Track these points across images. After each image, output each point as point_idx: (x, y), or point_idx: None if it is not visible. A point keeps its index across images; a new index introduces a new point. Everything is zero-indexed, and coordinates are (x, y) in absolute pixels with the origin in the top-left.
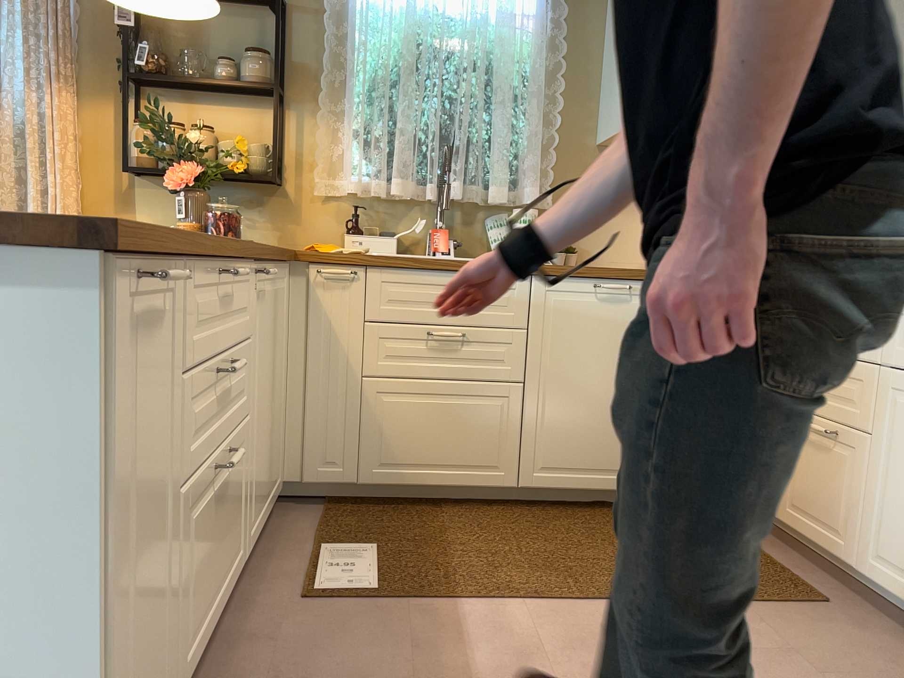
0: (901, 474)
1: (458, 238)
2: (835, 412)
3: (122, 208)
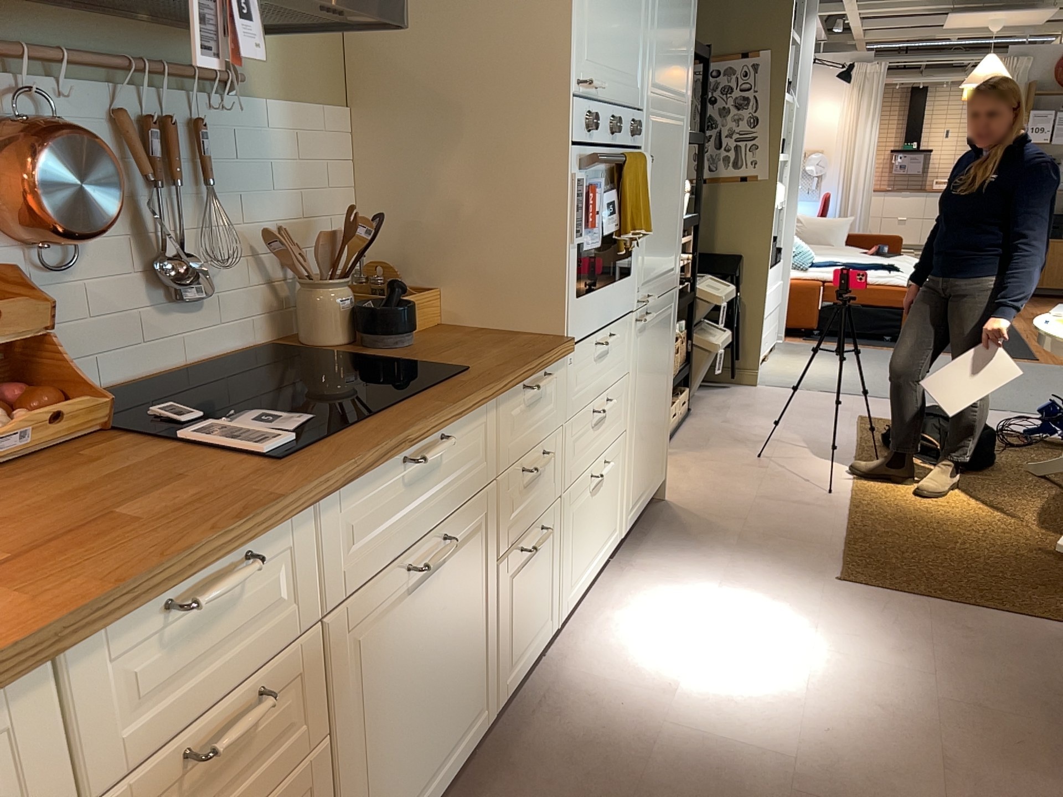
0: (374, 726)
1: None
2: (248, 796)
3: None
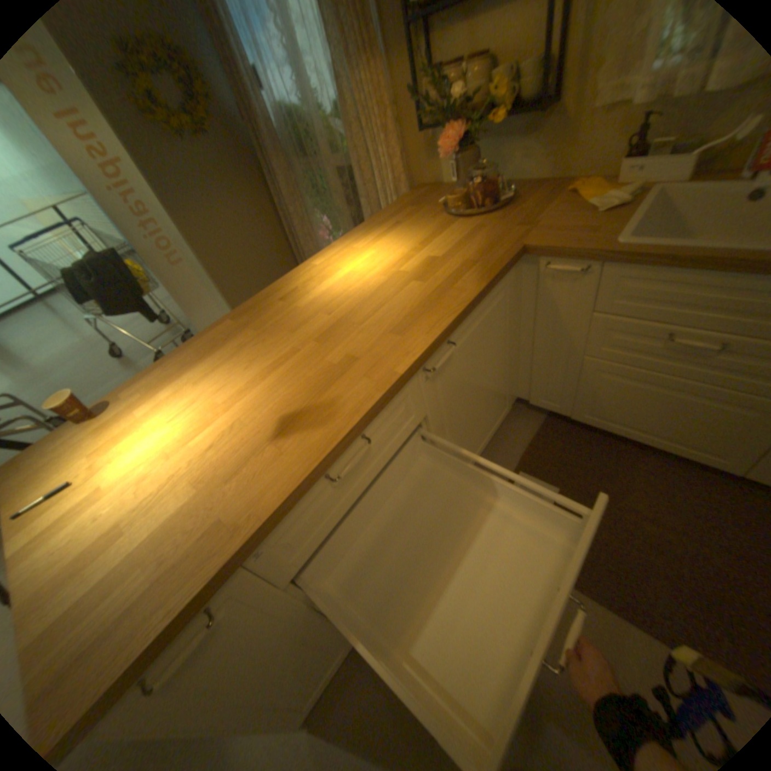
0: None
1: None
2: None
3: (427, 155)
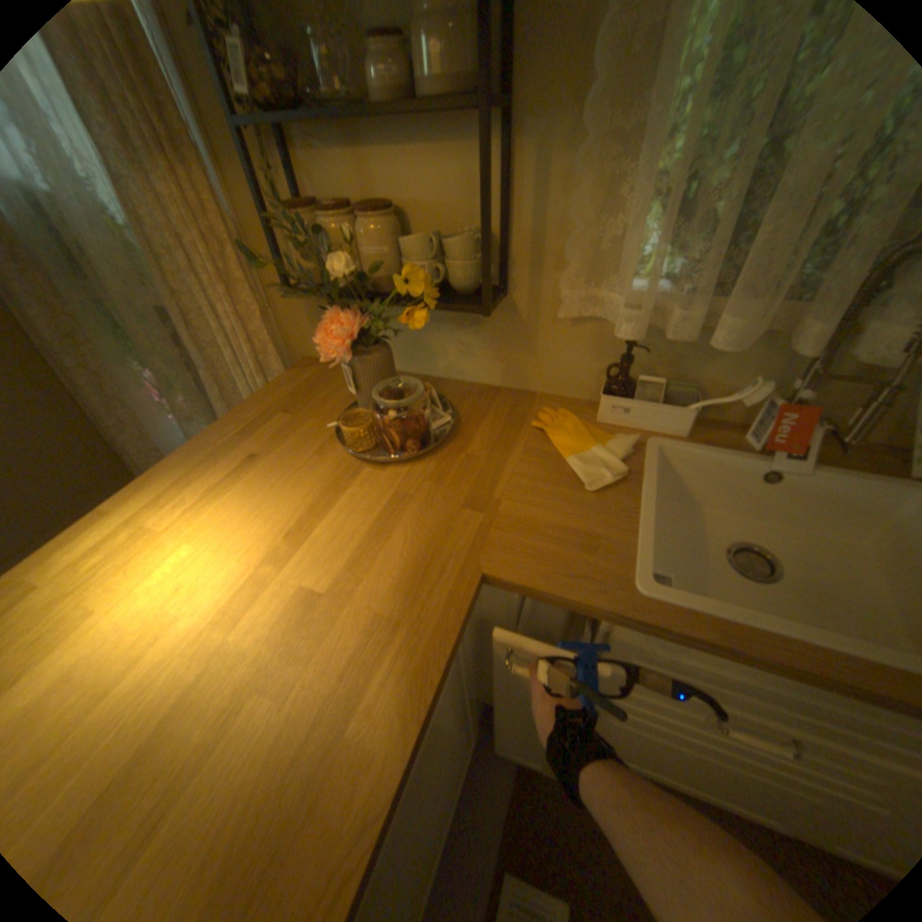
0: None
1: (830, 399)
2: None
3: (313, 319)
